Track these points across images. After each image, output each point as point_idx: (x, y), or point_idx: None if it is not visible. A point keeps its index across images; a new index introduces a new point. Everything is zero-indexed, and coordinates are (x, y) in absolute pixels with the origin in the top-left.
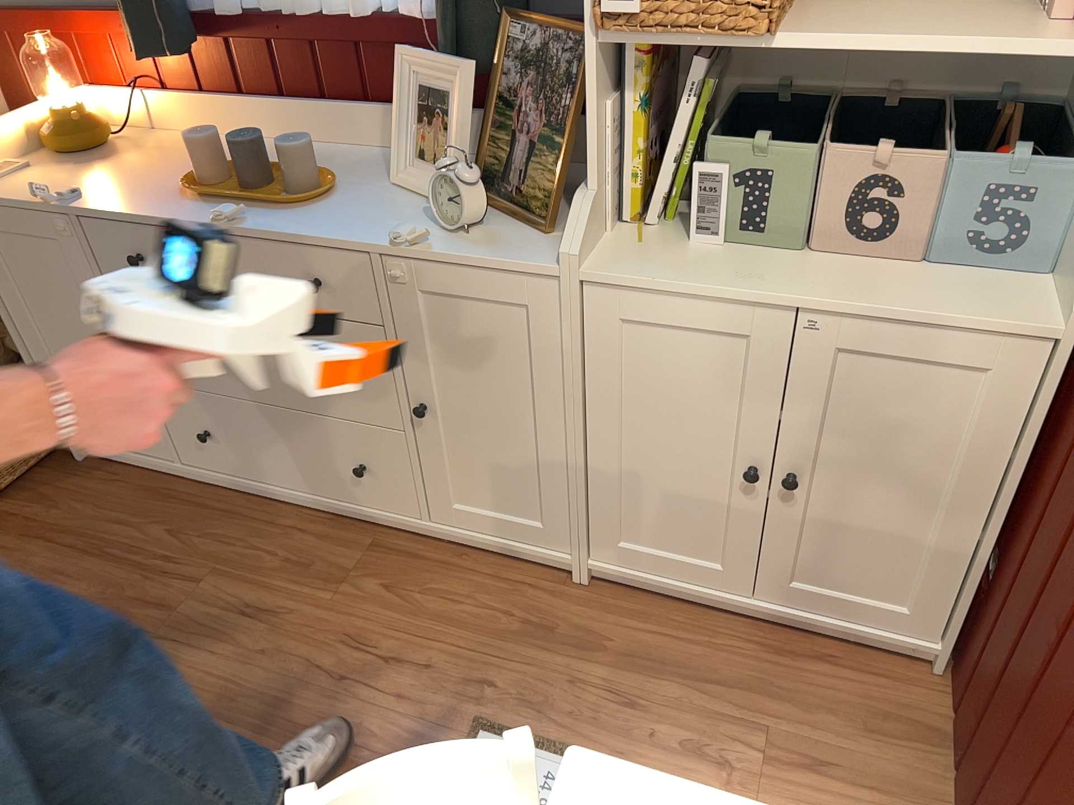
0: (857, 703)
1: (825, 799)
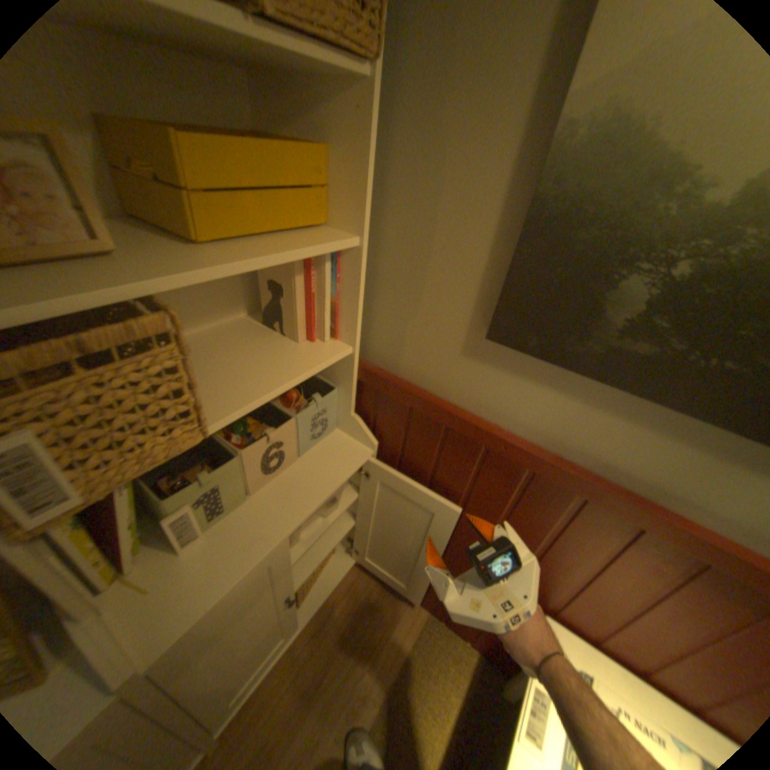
0: (362, 607)
1: (397, 654)
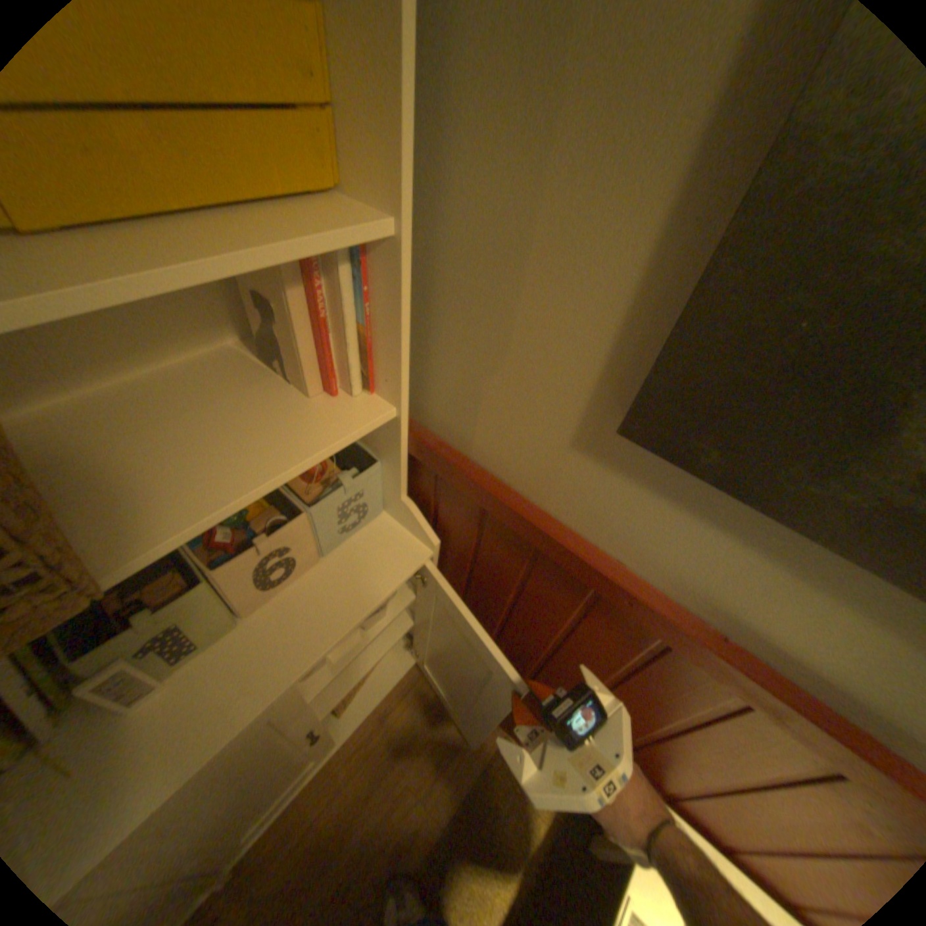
0: (420, 718)
1: (460, 783)
